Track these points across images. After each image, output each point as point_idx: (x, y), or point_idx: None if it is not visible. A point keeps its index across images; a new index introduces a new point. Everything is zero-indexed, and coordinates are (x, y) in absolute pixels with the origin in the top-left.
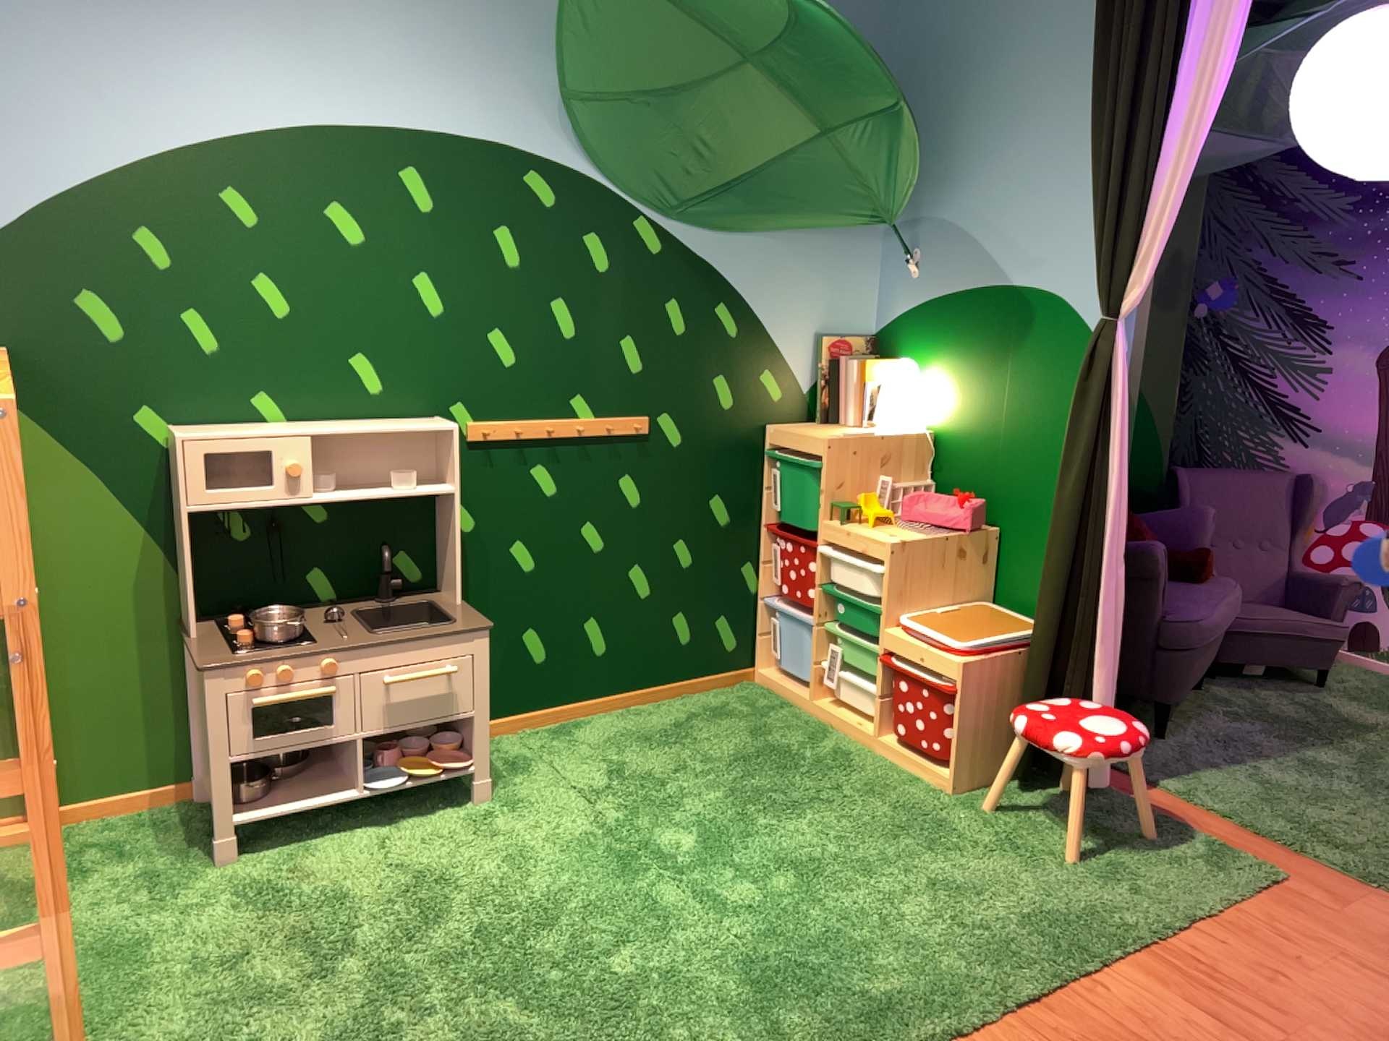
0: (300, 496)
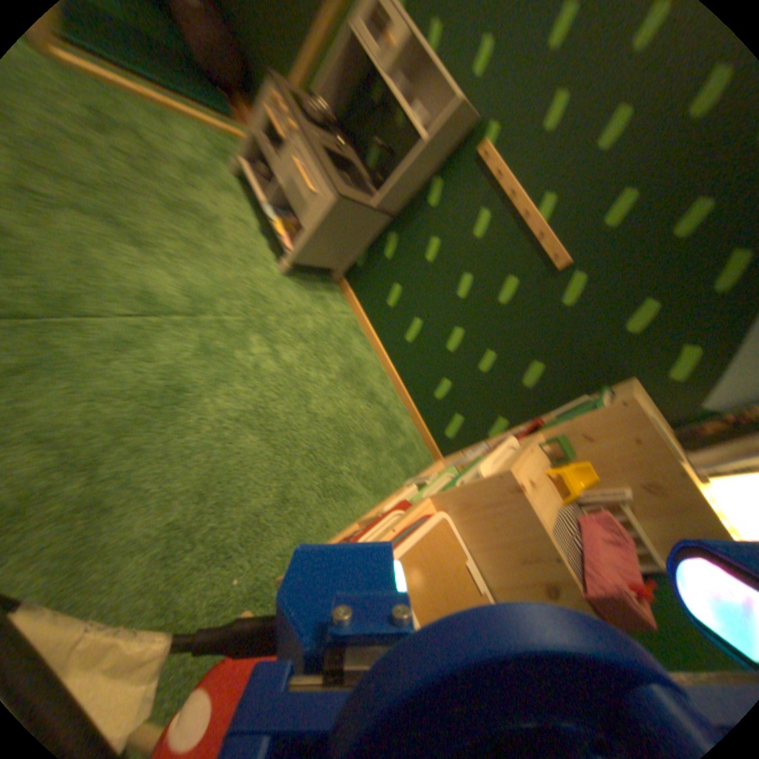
0: (380, 64)
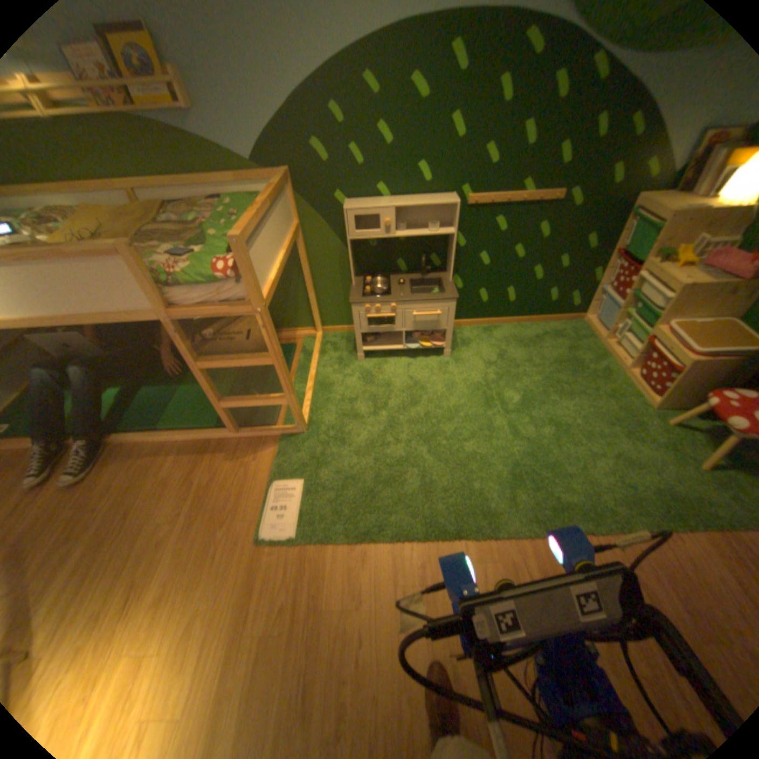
0: (385, 235)
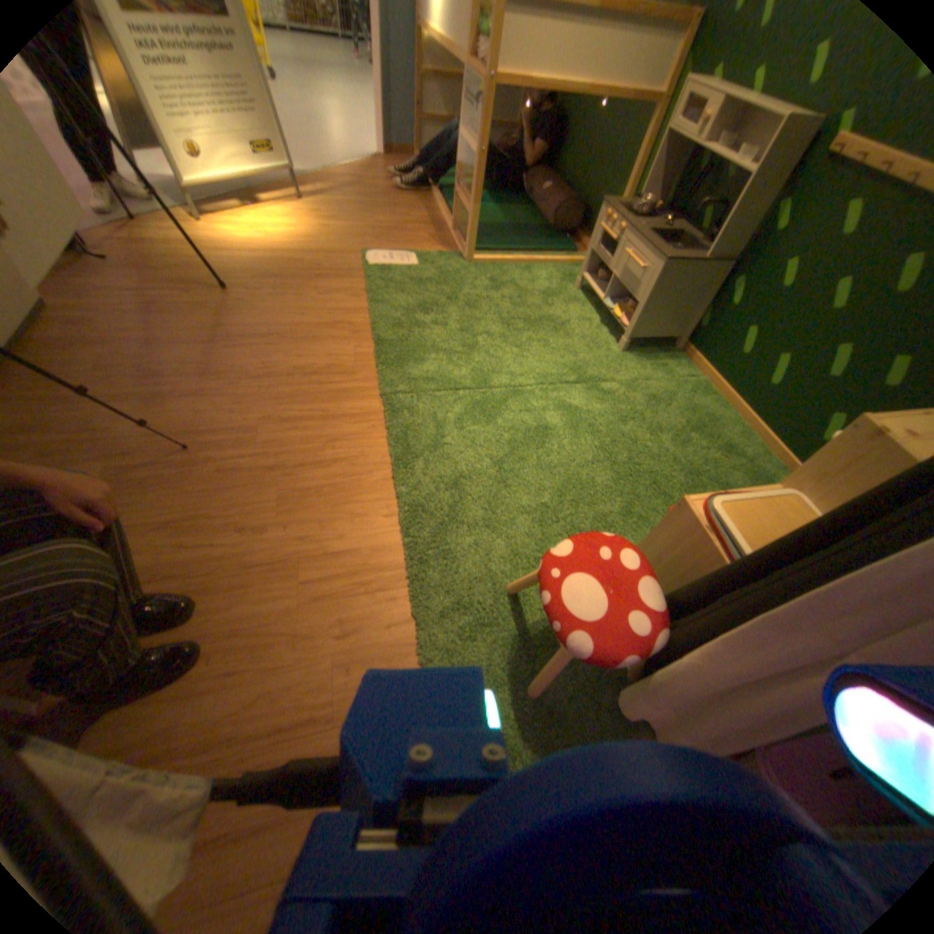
0: (696, 136)
